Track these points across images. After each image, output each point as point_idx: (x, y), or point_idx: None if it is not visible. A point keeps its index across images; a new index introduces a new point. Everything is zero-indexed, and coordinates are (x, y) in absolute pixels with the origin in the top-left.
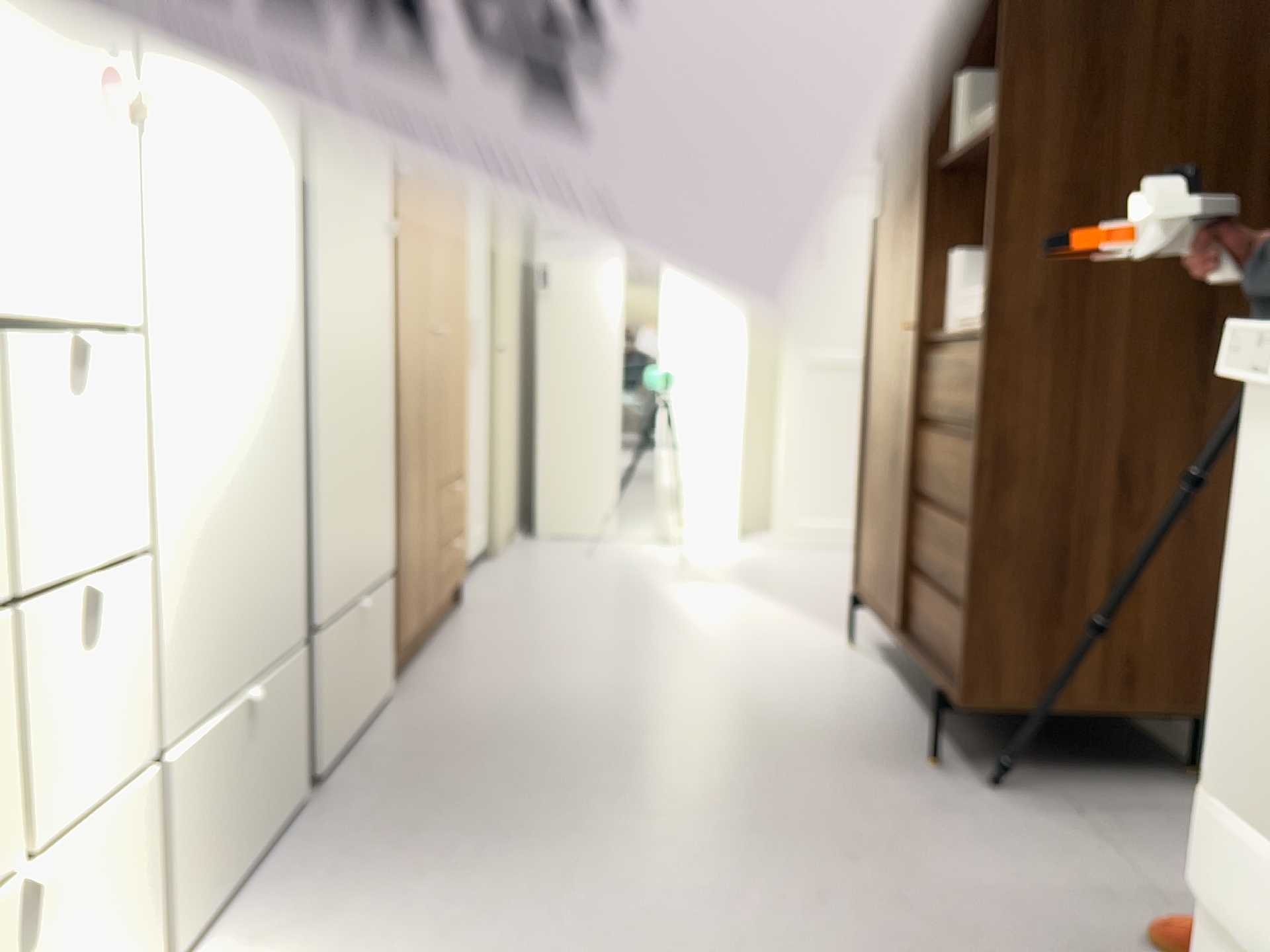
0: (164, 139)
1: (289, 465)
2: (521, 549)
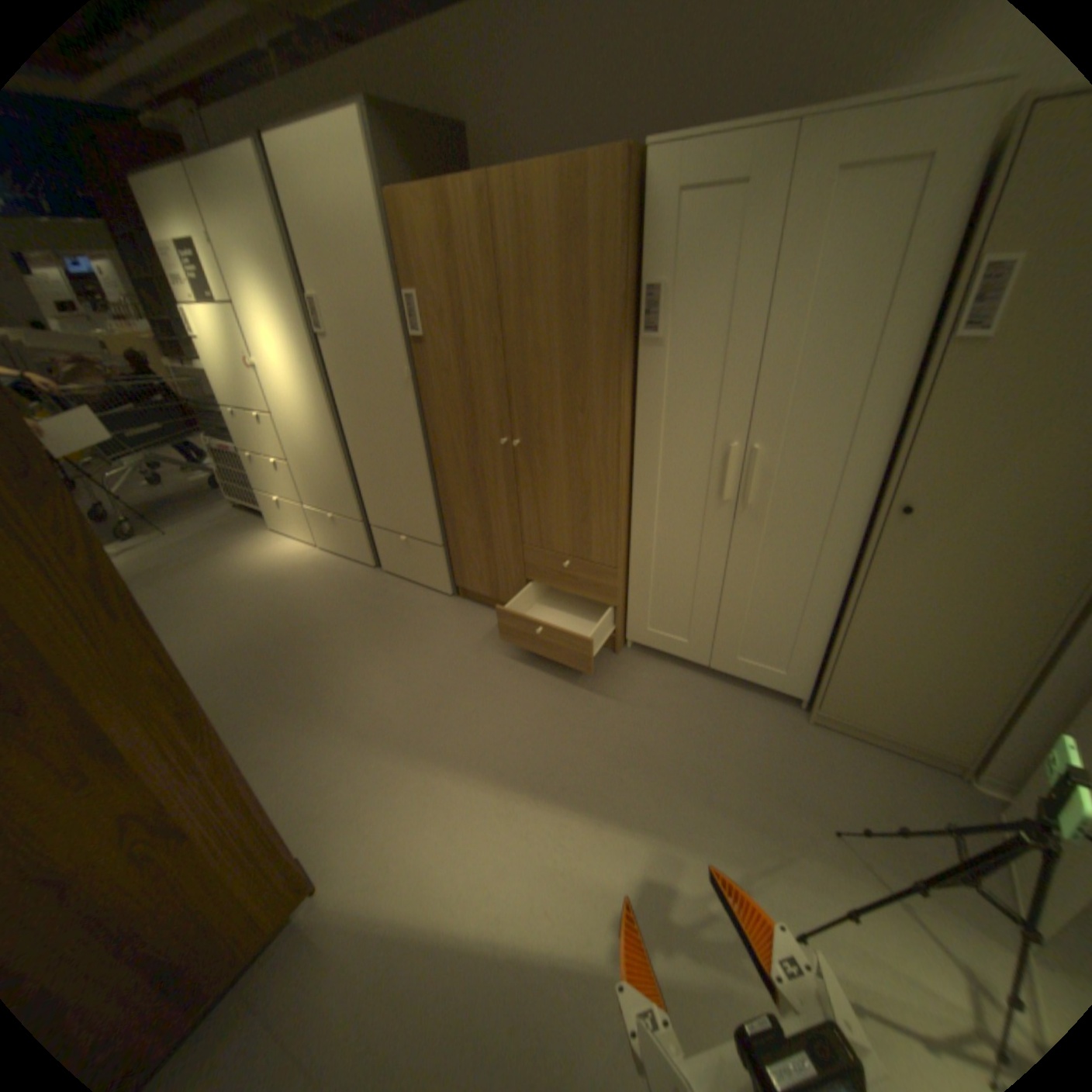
0: (265, 370)
1: (339, 465)
2: (888, 769)
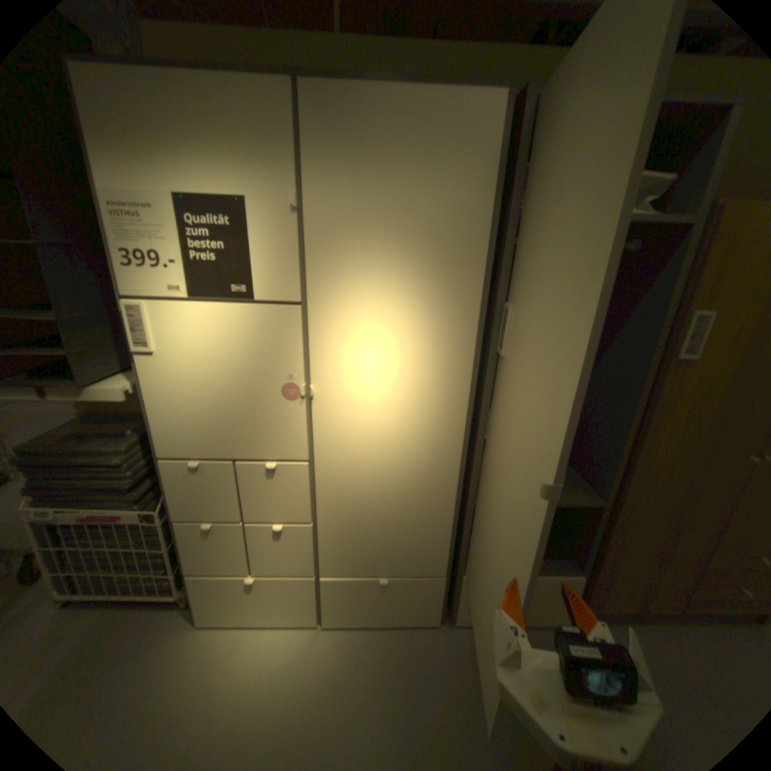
0: (336, 399)
1: (443, 513)
2: None
